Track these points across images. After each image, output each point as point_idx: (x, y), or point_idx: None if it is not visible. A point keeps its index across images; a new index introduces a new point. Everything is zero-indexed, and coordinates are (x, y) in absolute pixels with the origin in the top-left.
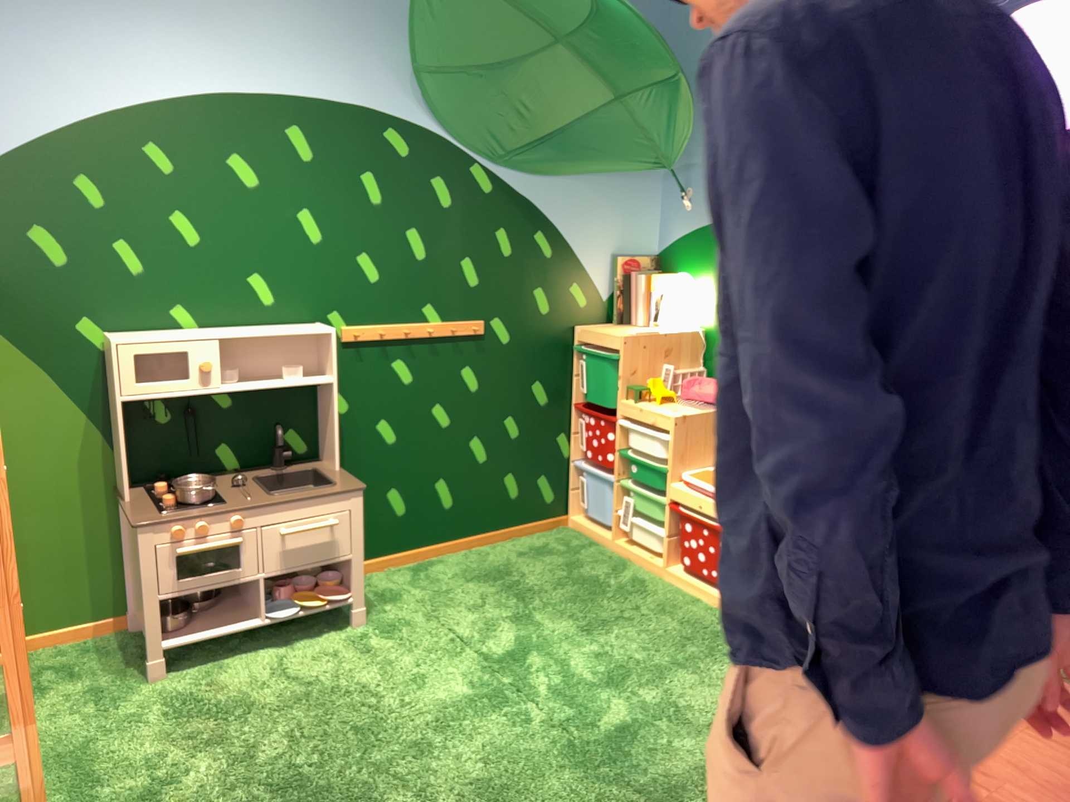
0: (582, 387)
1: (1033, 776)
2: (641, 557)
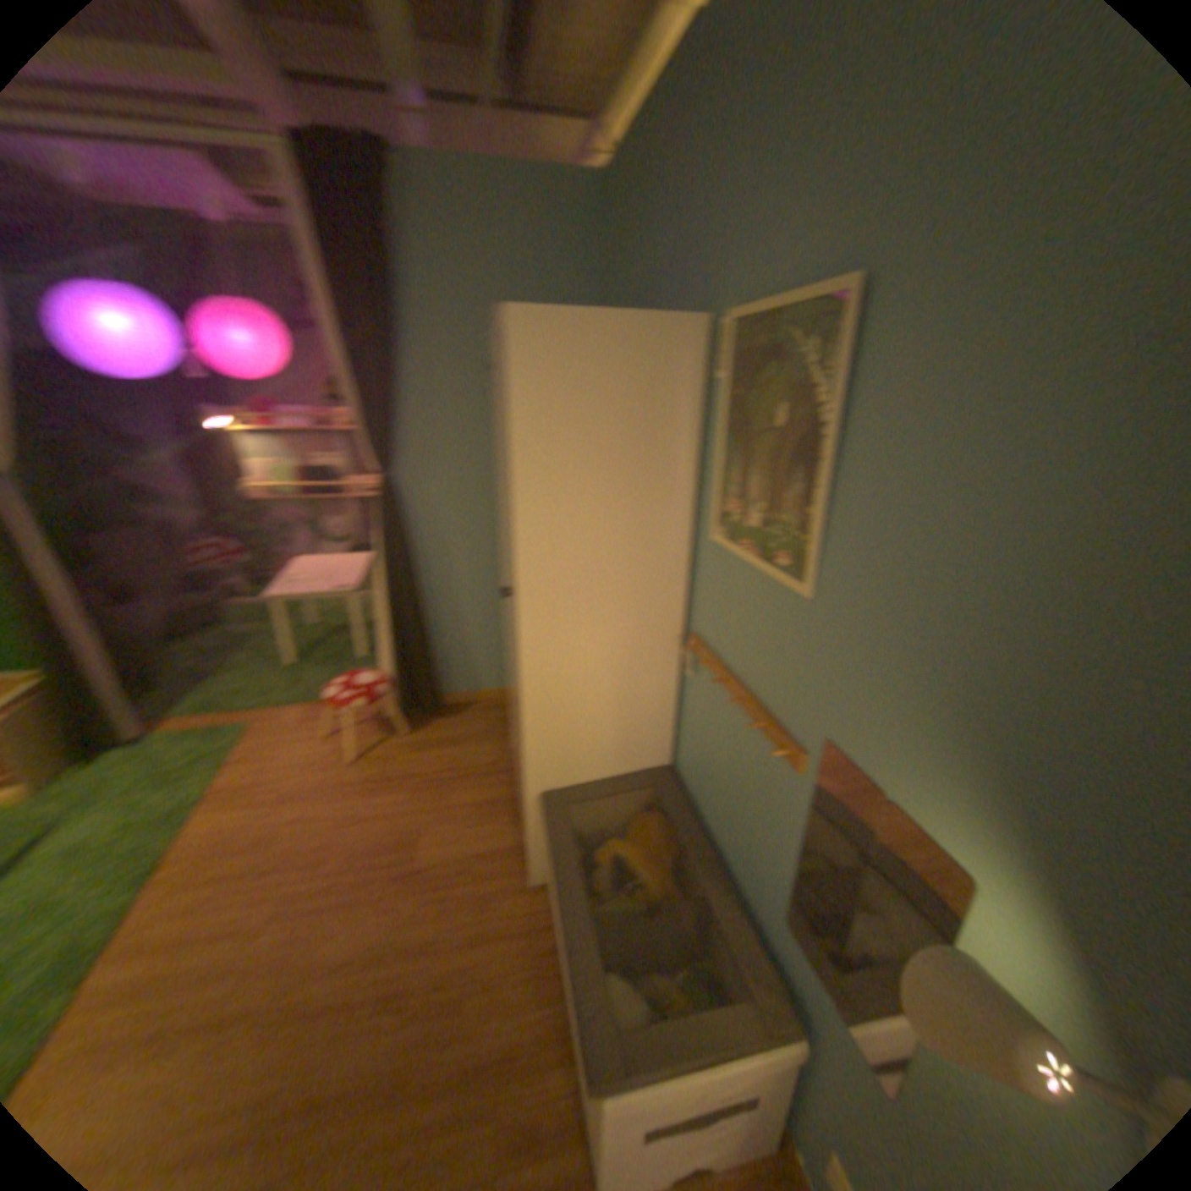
0: None
1: (291, 770)
2: None
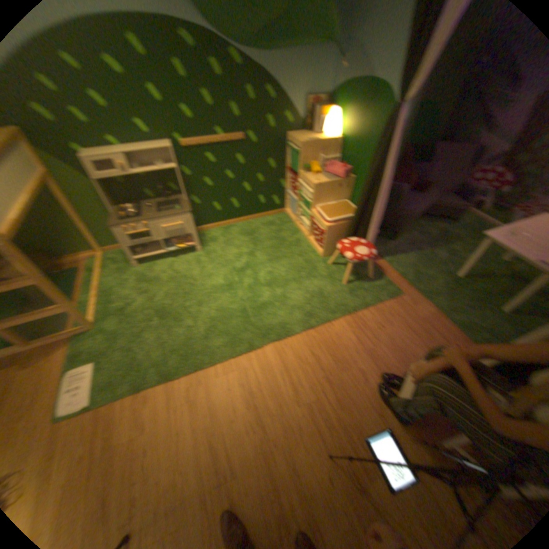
0: (288, 163)
1: (393, 343)
2: (302, 231)
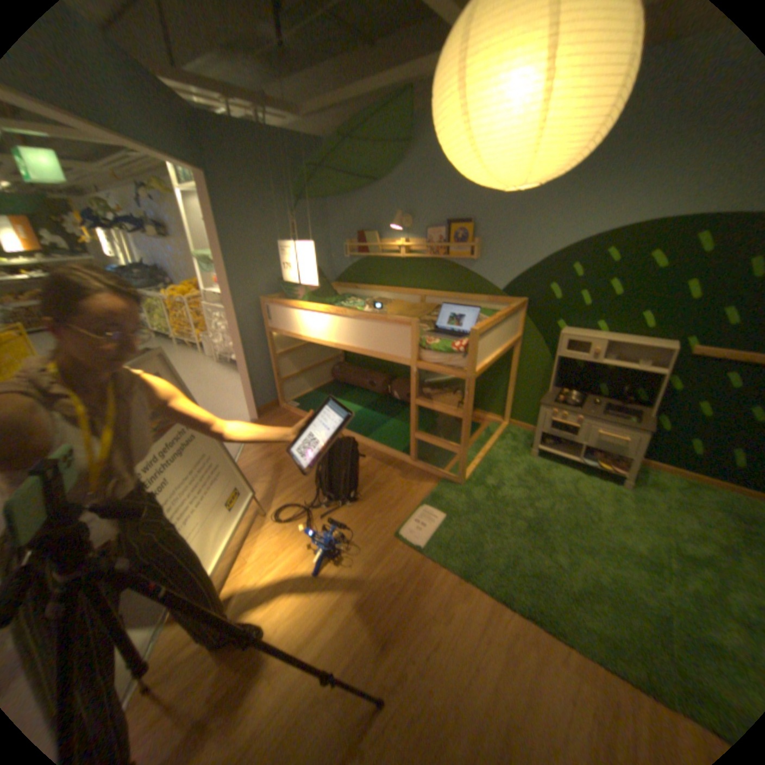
0: None
1: None
2: None
